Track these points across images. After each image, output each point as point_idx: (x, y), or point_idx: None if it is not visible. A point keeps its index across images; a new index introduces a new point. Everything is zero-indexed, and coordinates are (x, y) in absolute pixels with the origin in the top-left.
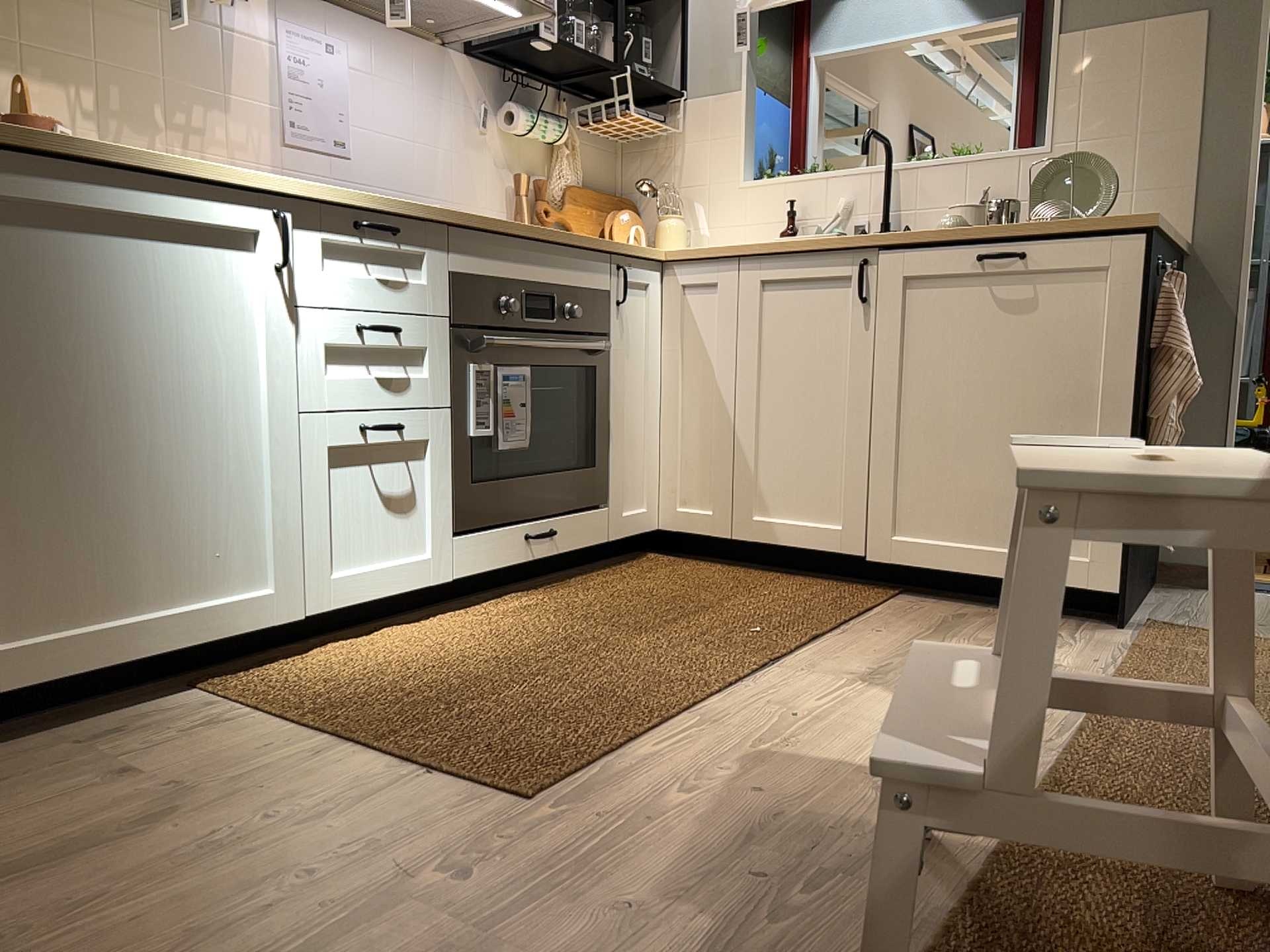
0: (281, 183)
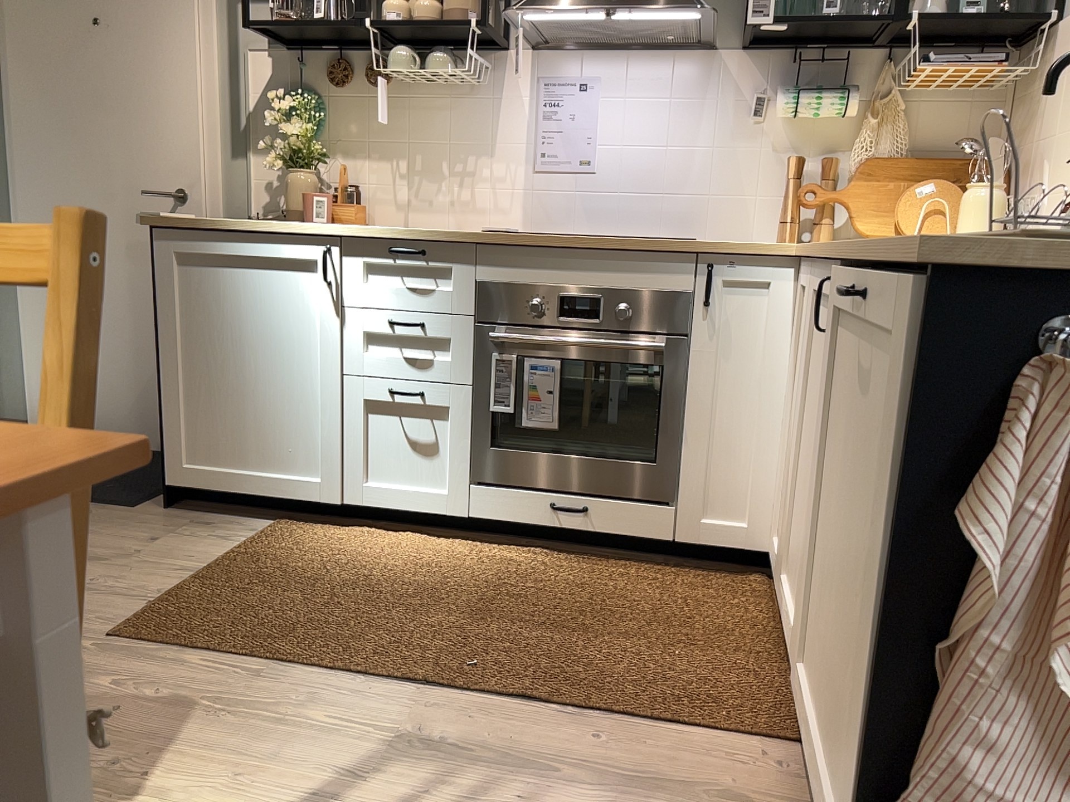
0: (345, 226)
